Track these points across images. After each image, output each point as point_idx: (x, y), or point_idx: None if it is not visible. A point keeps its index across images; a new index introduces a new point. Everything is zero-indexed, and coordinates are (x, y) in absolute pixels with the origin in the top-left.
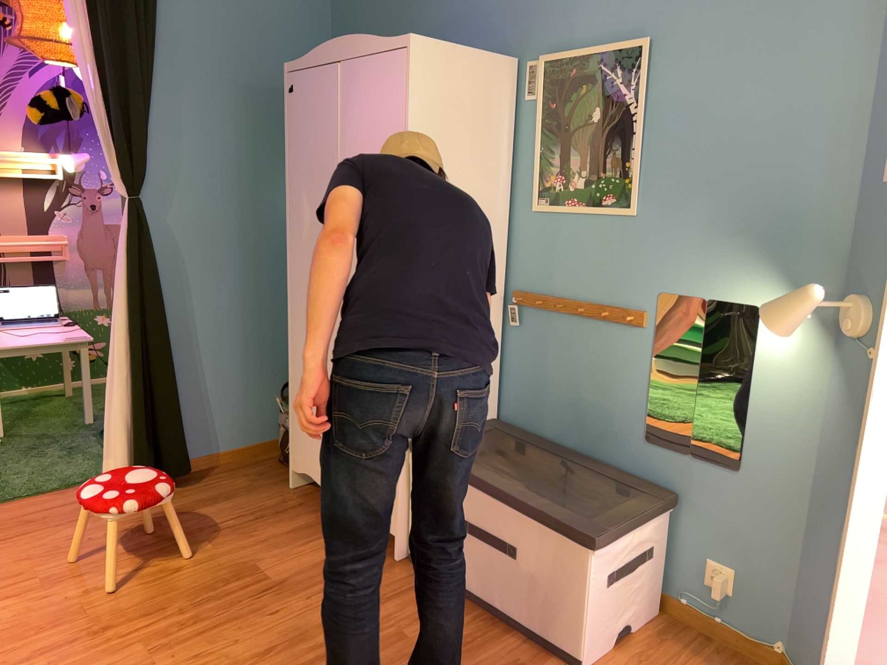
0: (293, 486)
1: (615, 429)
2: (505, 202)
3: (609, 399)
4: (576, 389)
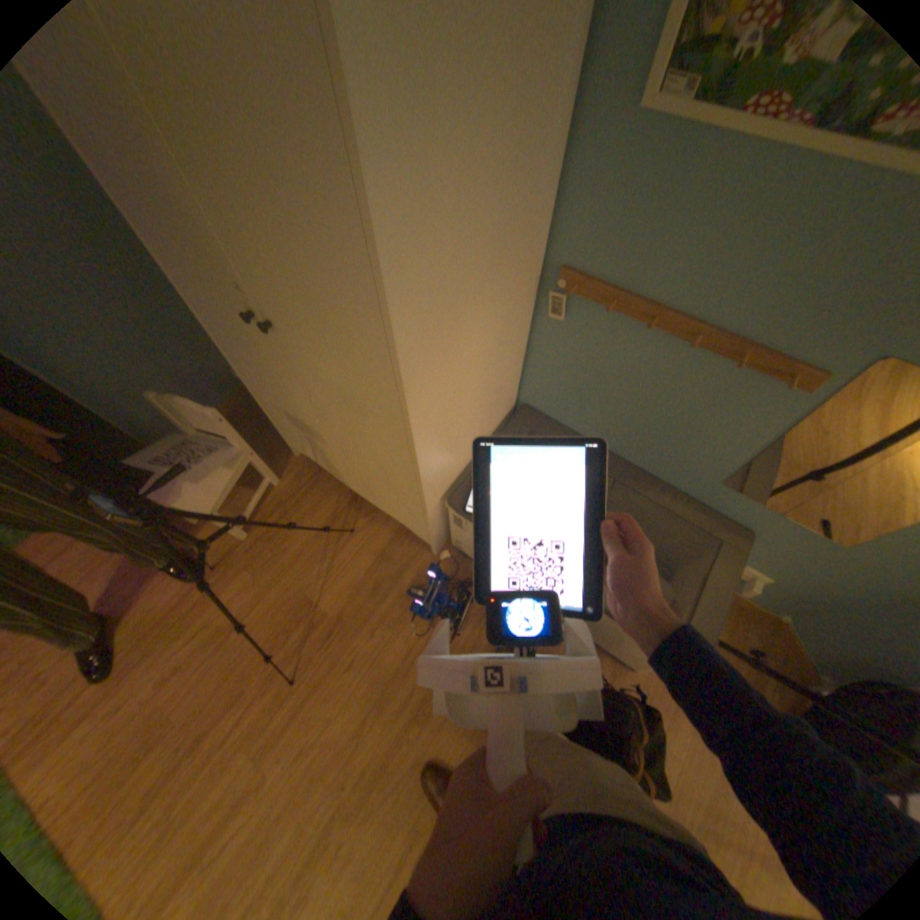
0: (301, 454)
1: (685, 464)
2: (577, 80)
3: (691, 439)
4: (641, 414)
